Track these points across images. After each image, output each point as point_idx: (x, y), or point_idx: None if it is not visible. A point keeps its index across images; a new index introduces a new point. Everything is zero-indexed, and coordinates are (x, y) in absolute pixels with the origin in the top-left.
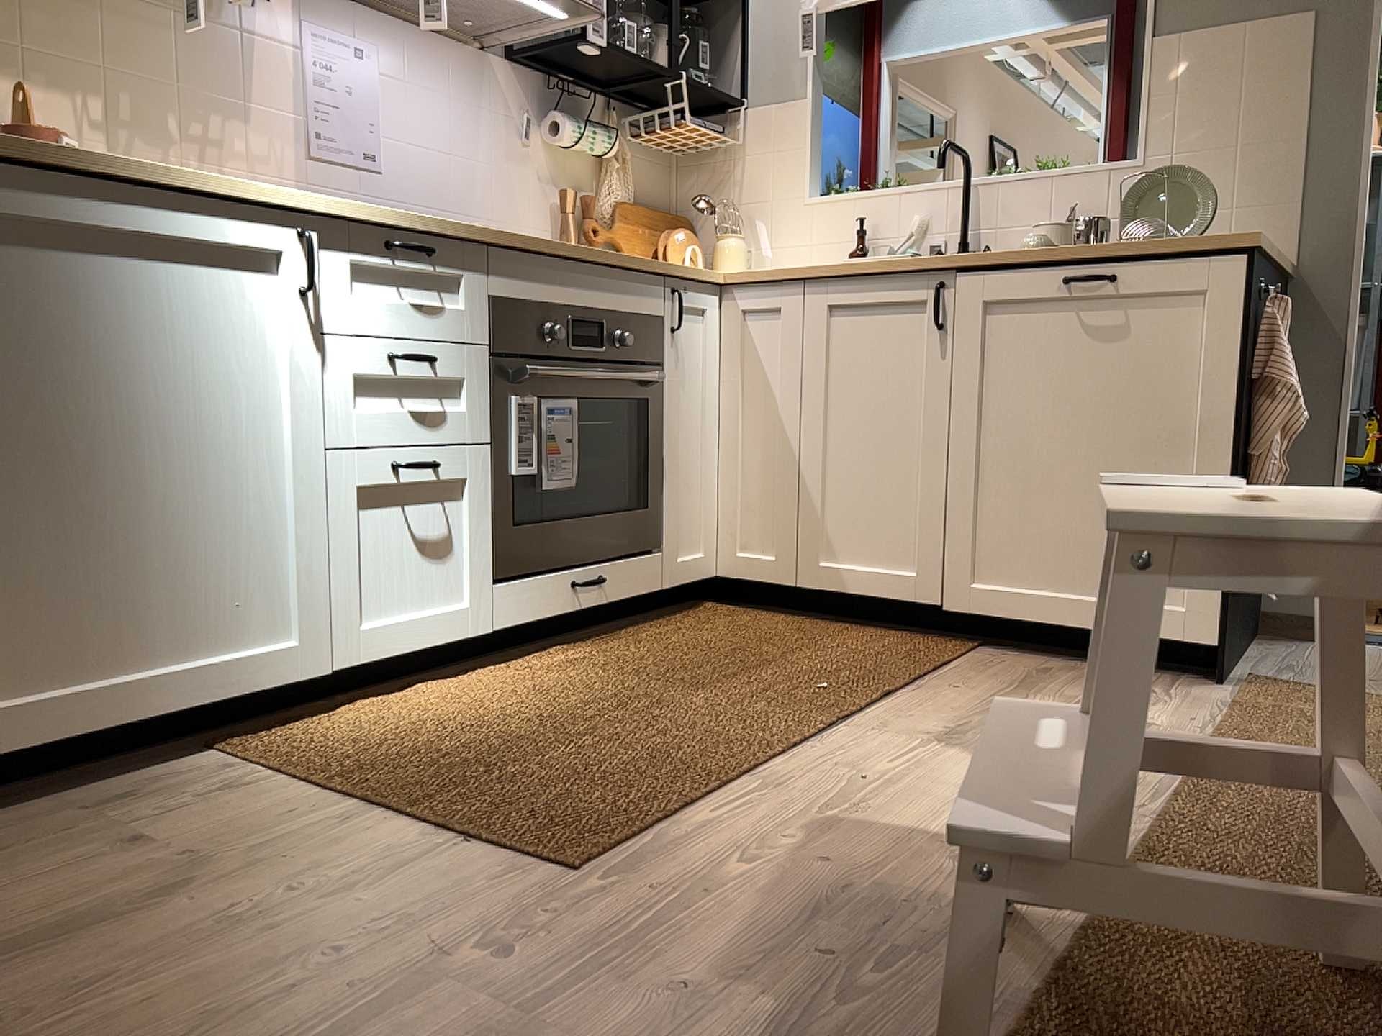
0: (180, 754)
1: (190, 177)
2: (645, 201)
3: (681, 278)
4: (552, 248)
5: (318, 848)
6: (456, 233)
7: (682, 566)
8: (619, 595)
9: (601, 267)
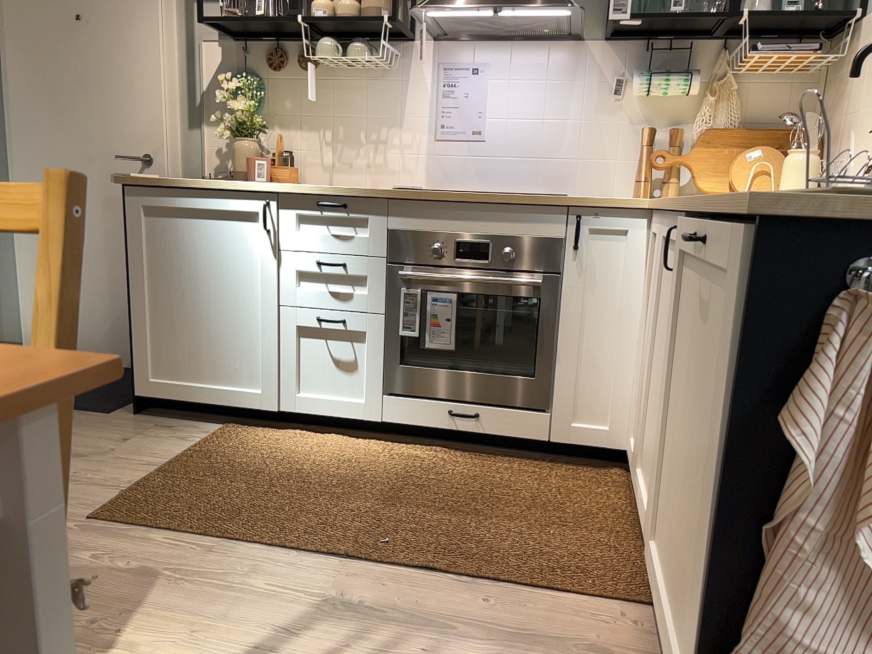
0: (217, 422)
1: (221, 181)
2: (769, 121)
3: (589, 209)
4: (436, 197)
5: (107, 468)
6: (358, 193)
7: (577, 432)
8: (498, 434)
9: (489, 205)
